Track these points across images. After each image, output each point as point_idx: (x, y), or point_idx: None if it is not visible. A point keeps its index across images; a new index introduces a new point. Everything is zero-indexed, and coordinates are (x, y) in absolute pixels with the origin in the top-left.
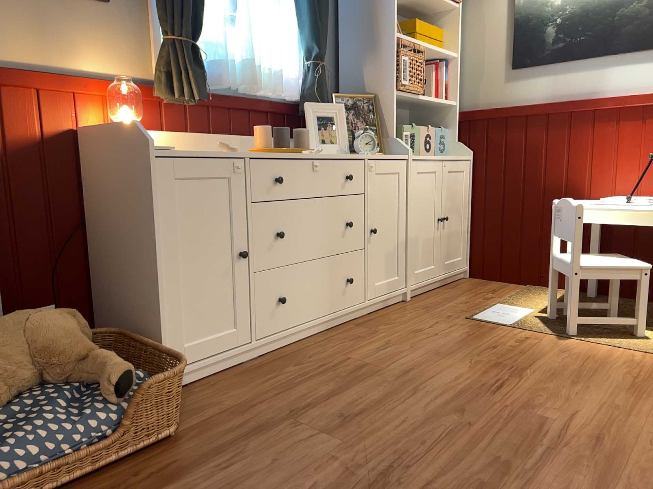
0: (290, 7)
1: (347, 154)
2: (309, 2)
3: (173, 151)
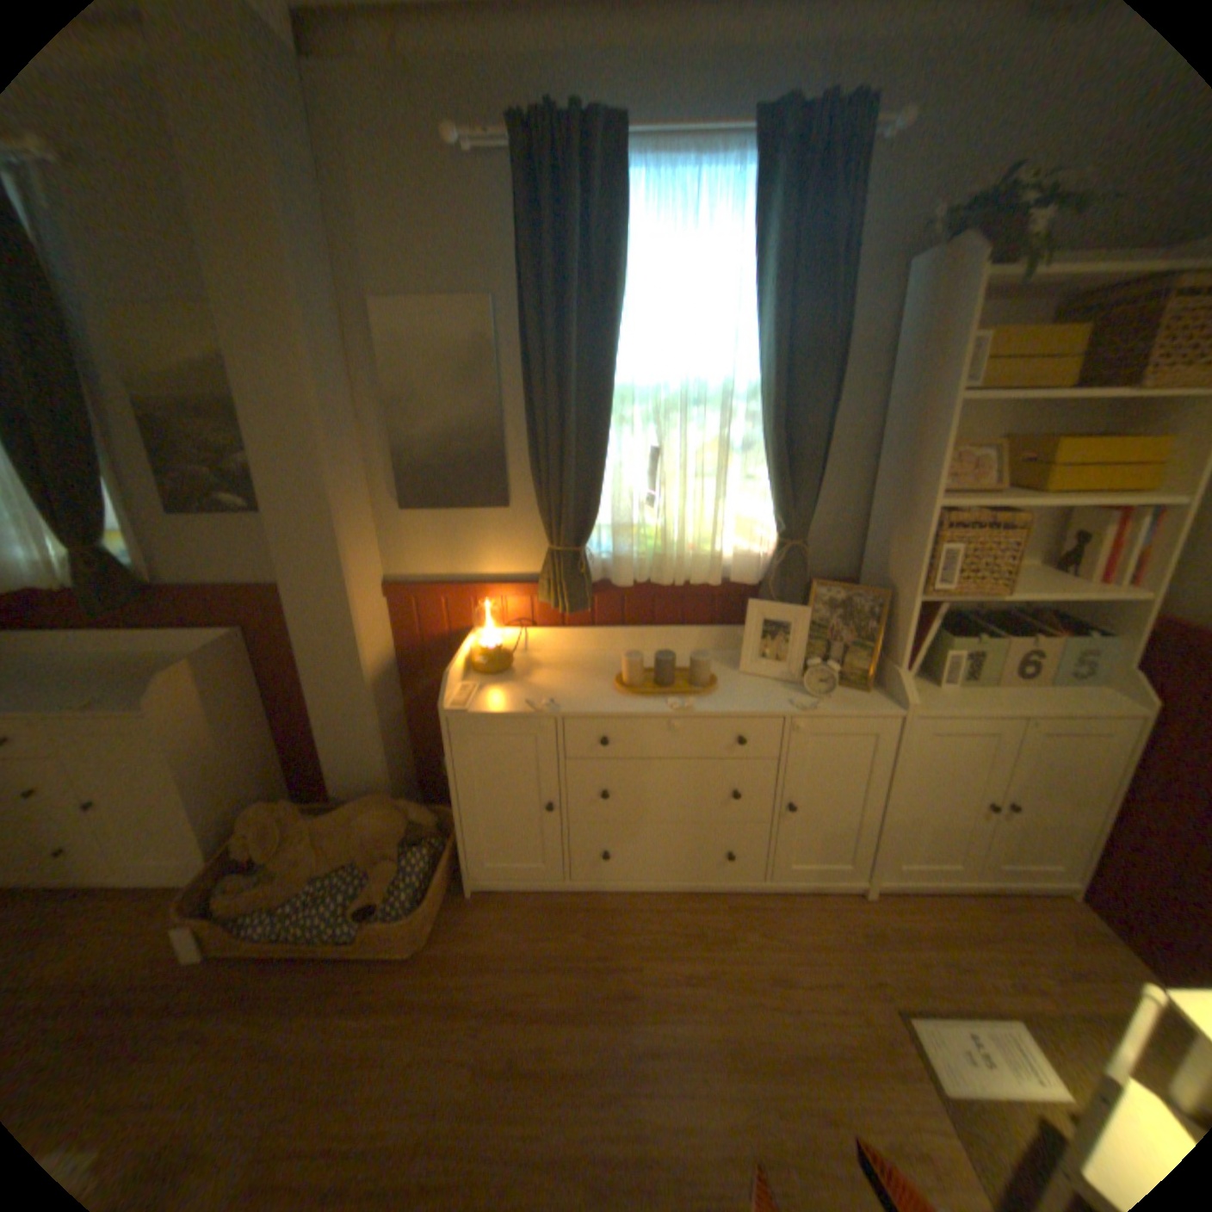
0: (757, 461)
1: (757, 705)
2: (773, 461)
3: (480, 704)
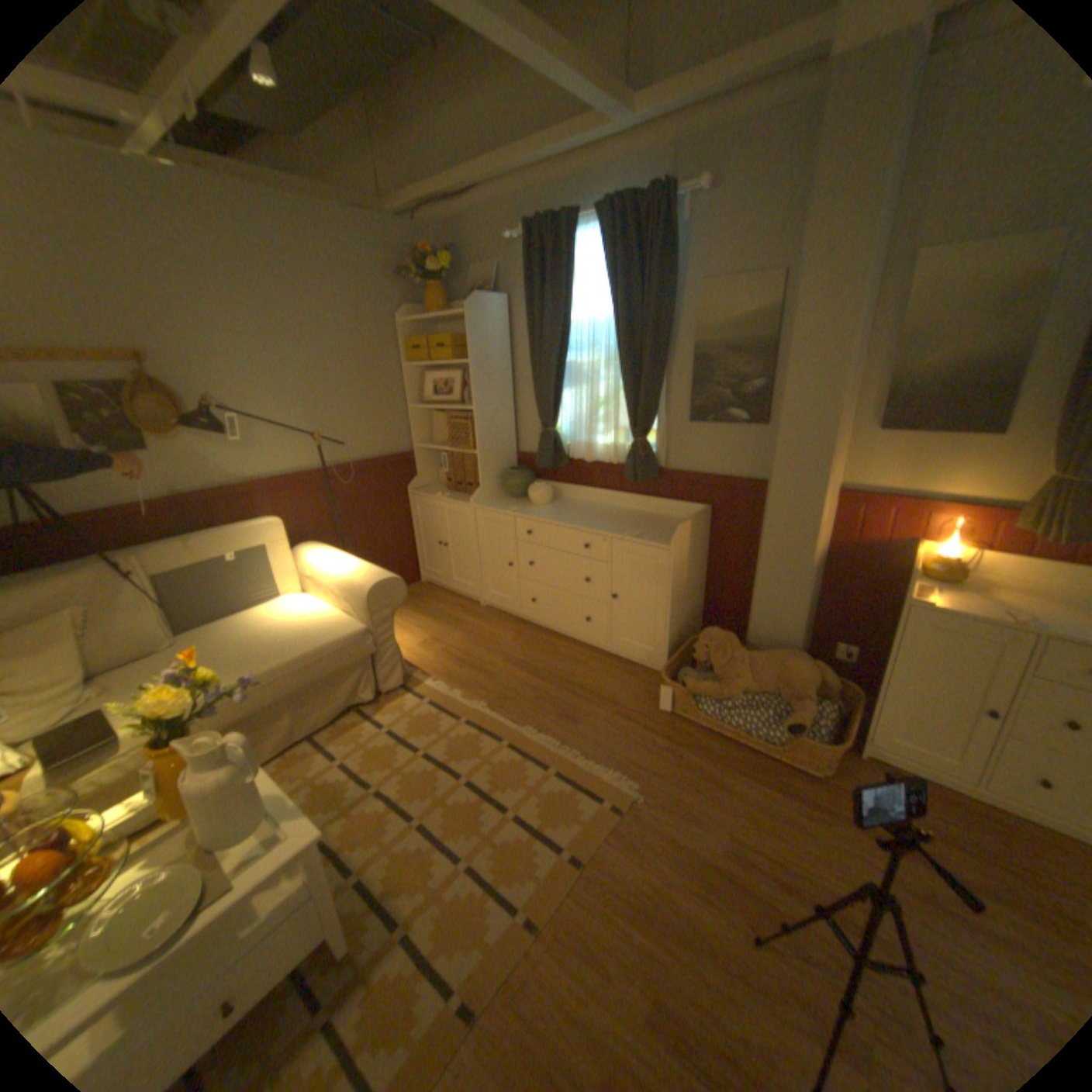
0: None
1: None
2: None
3: (946, 602)
